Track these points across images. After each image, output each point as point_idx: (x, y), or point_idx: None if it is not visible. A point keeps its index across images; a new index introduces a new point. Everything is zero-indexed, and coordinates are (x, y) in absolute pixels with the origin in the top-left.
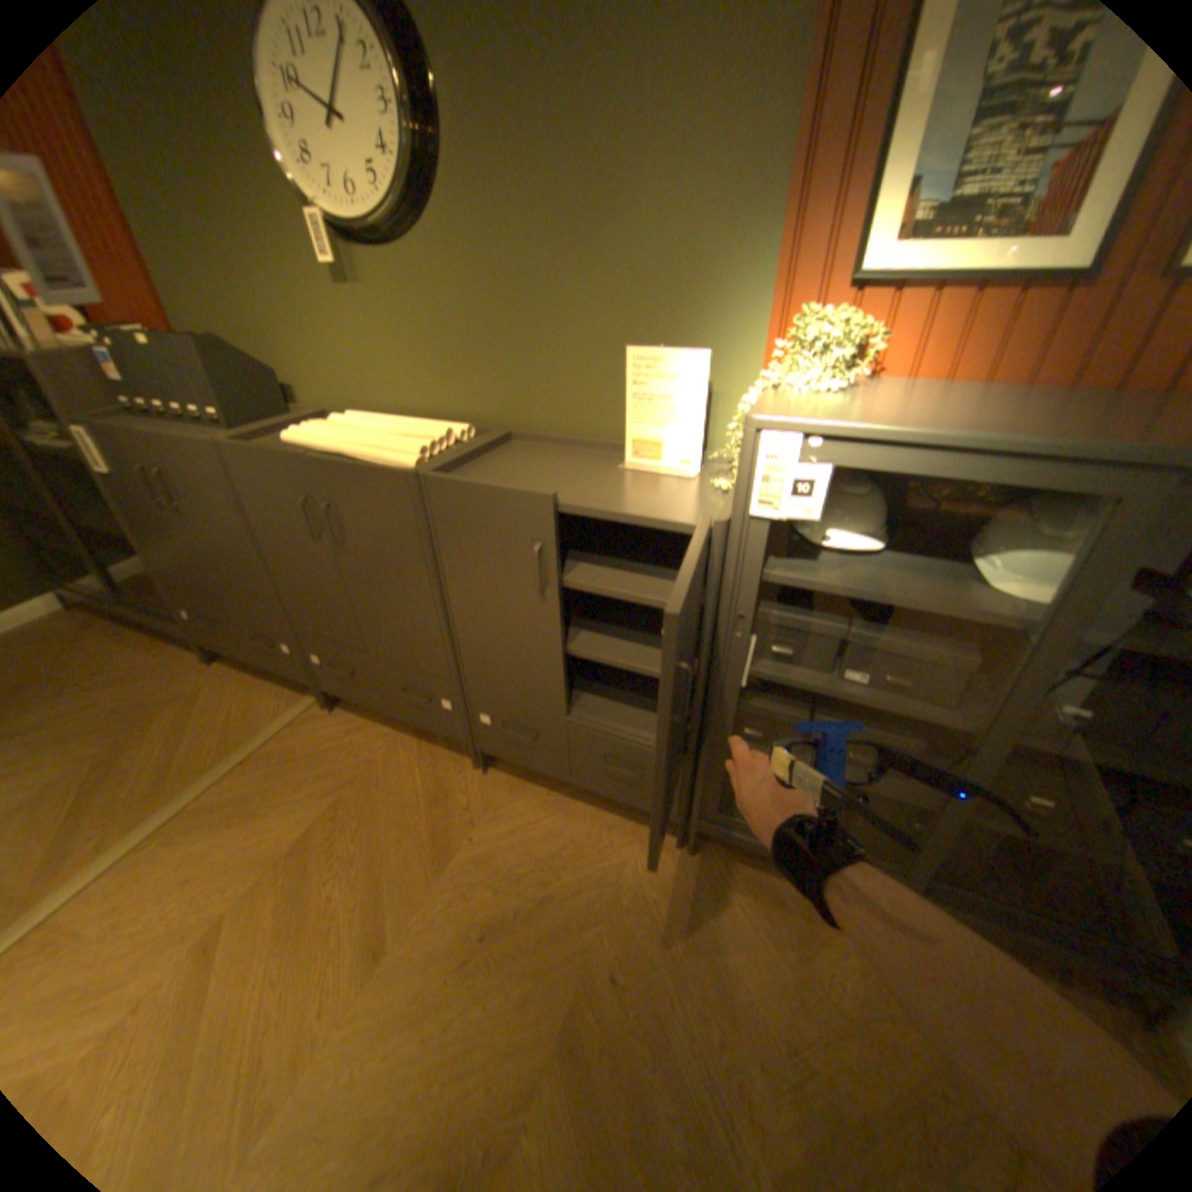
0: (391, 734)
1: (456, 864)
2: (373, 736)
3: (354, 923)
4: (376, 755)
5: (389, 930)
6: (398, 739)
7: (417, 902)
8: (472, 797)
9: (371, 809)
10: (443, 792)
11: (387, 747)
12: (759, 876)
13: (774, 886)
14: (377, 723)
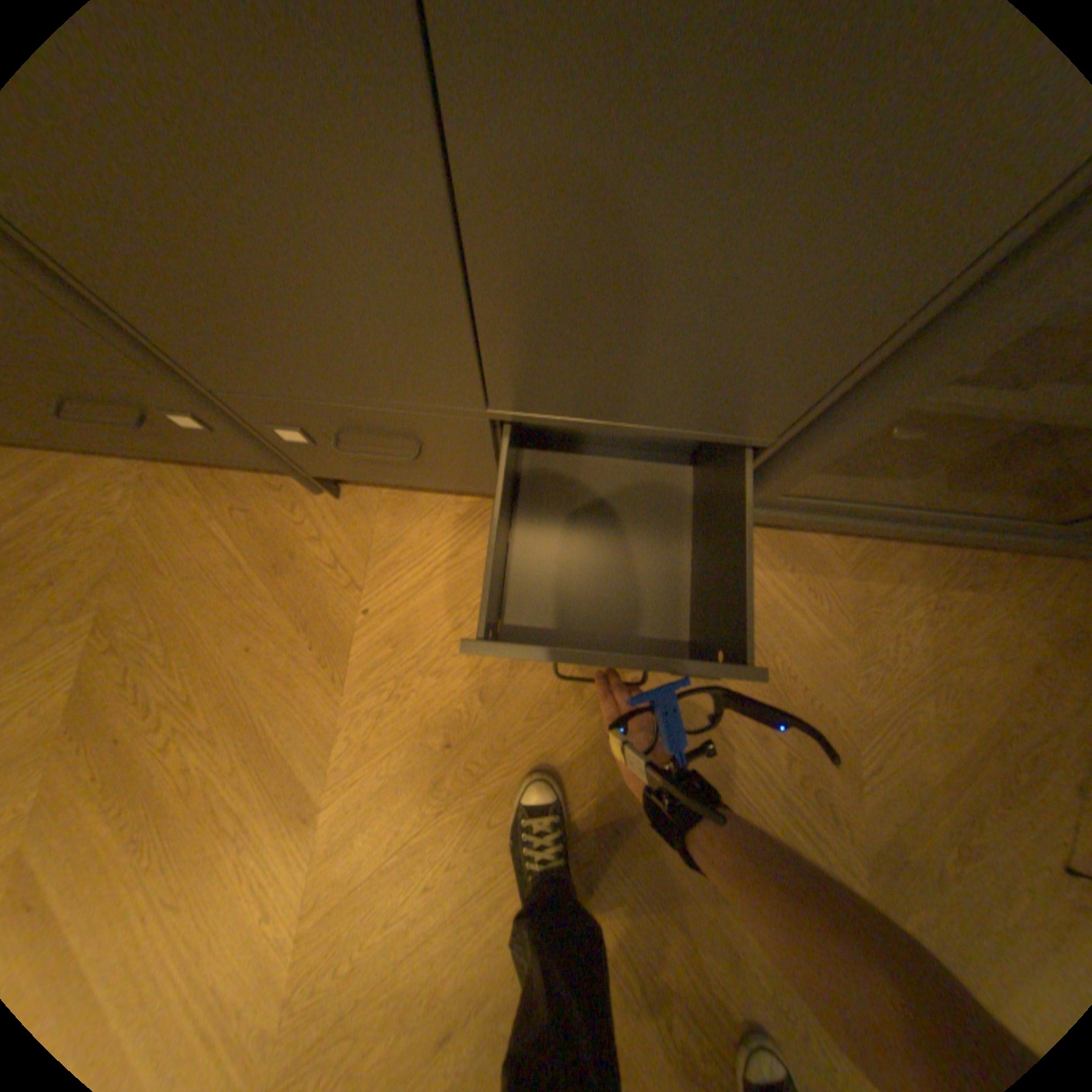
0: (127, 469)
1: (360, 655)
2: (95, 482)
3: (246, 789)
4: (123, 517)
5: (306, 780)
6: (148, 477)
7: (329, 728)
8: (335, 543)
9: (172, 613)
10: (282, 549)
11: (136, 497)
12: (791, 538)
13: (812, 545)
14: (87, 455)
